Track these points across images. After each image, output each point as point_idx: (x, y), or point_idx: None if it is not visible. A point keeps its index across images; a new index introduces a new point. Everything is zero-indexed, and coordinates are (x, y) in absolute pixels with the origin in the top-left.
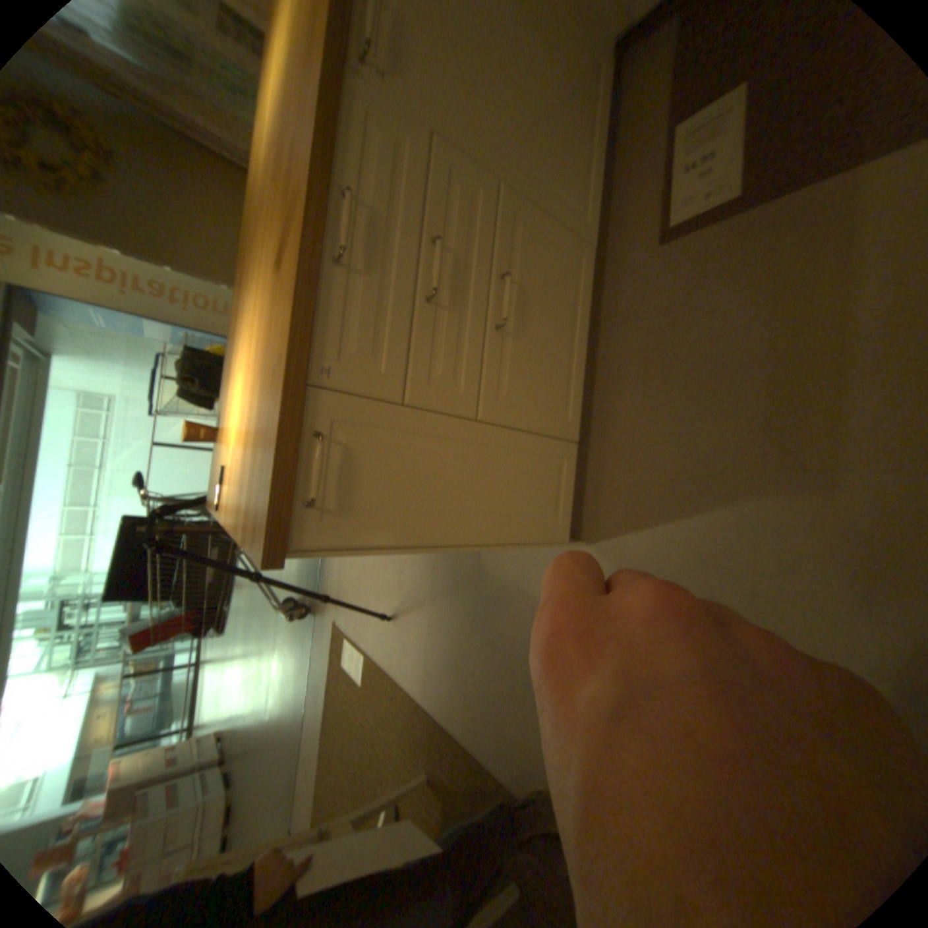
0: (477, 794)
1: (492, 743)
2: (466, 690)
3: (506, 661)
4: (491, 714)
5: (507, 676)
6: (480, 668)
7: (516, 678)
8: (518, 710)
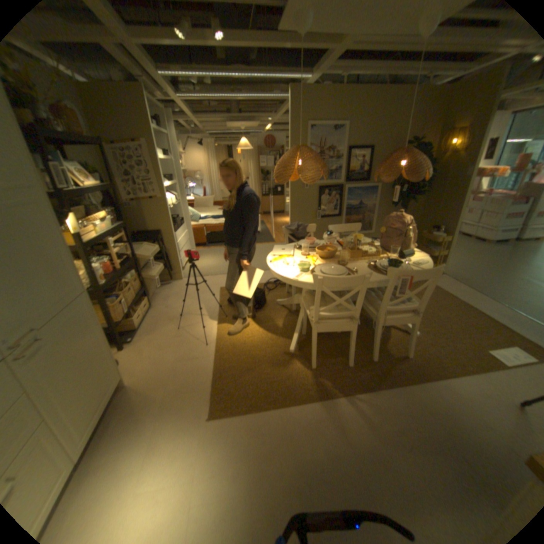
0: (385, 378)
1: (395, 403)
2: (429, 414)
3: (423, 451)
4: (407, 415)
5: (416, 443)
6: (433, 433)
7: (410, 446)
8: (397, 431)
